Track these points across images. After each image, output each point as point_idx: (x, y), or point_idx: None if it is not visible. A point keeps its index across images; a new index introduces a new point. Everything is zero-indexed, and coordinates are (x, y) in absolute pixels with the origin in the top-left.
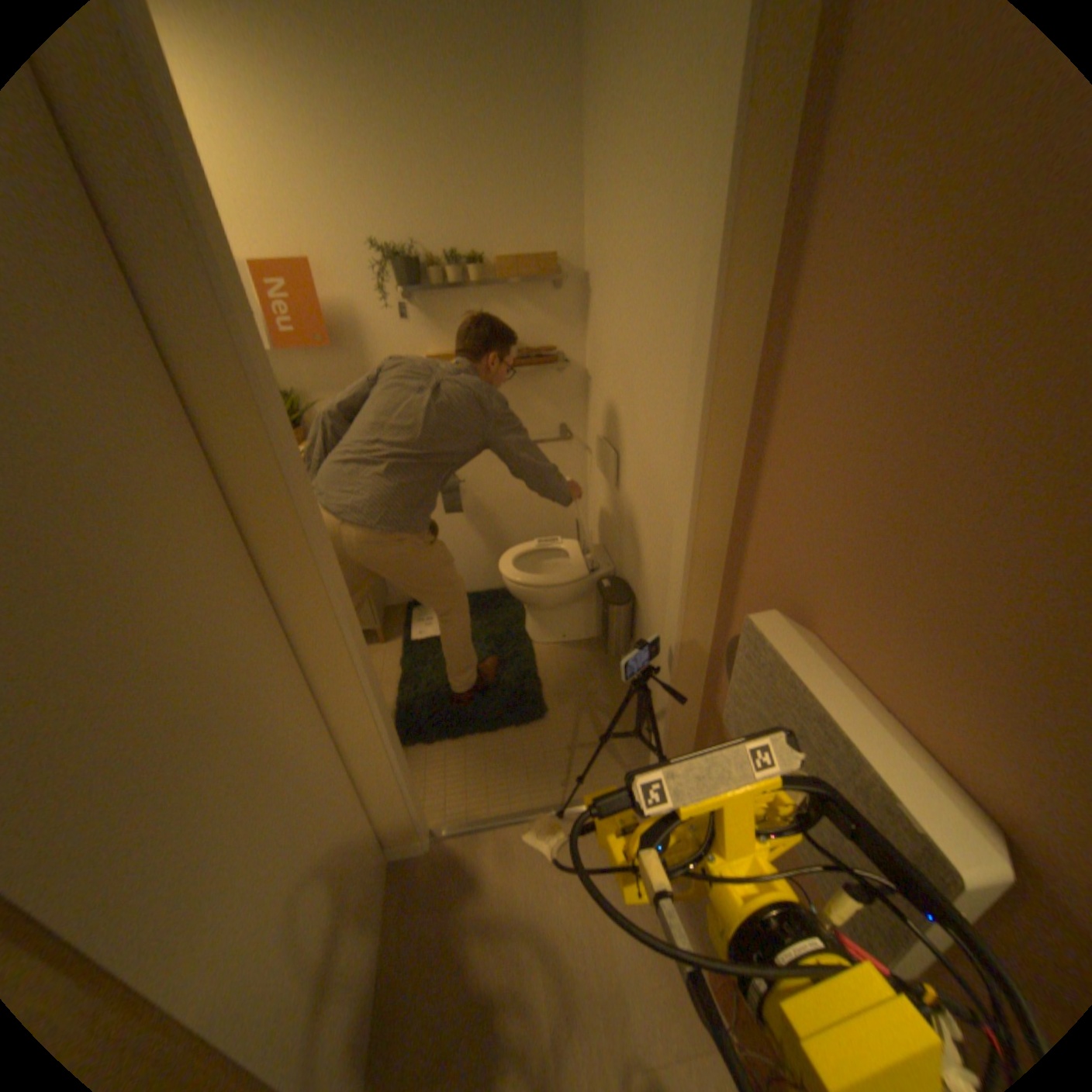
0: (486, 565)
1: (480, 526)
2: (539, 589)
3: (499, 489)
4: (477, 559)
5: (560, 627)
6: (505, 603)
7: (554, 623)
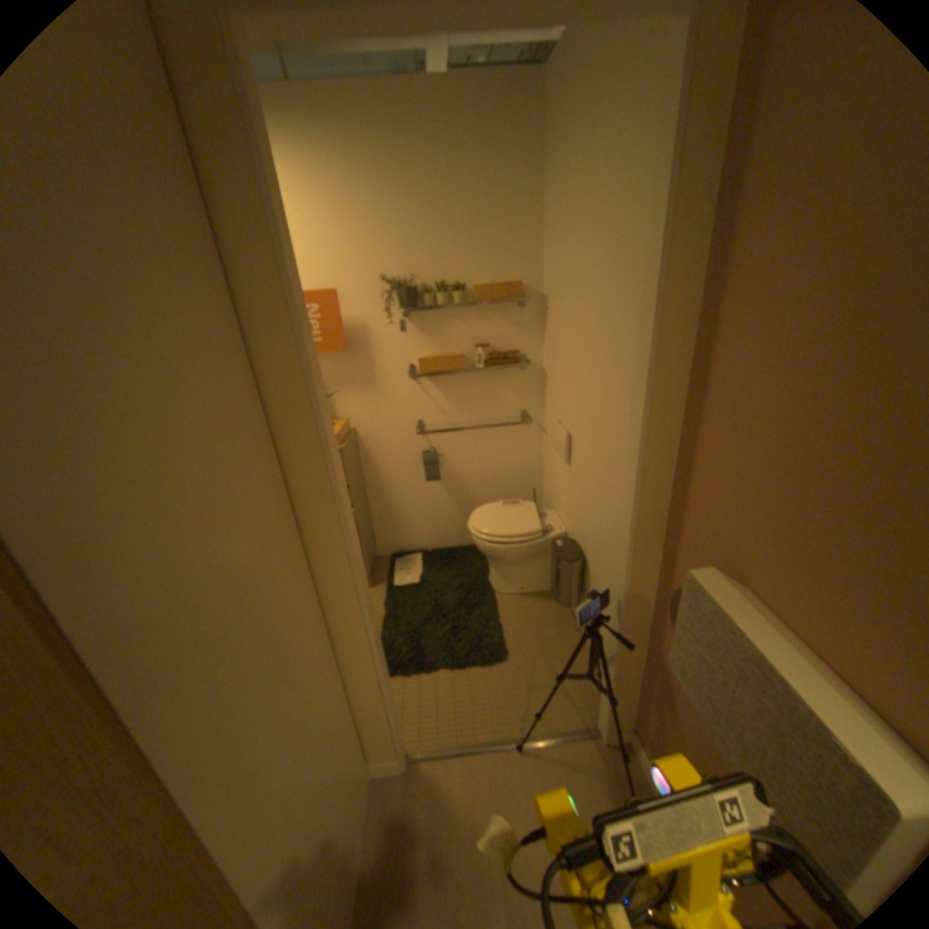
0: (456, 525)
1: (453, 492)
2: (502, 546)
3: (470, 462)
4: (450, 519)
5: (519, 580)
6: (472, 557)
7: (513, 576)
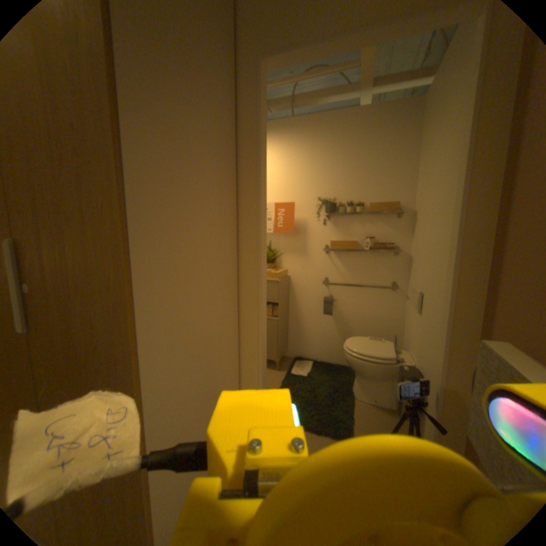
0: (339, 349)
1: (340, 325)
2: (364, 360)
3: (354, 308)
4: (335, 343)
5: (375, 393)
6: (345, 372)
7: (371, 389)
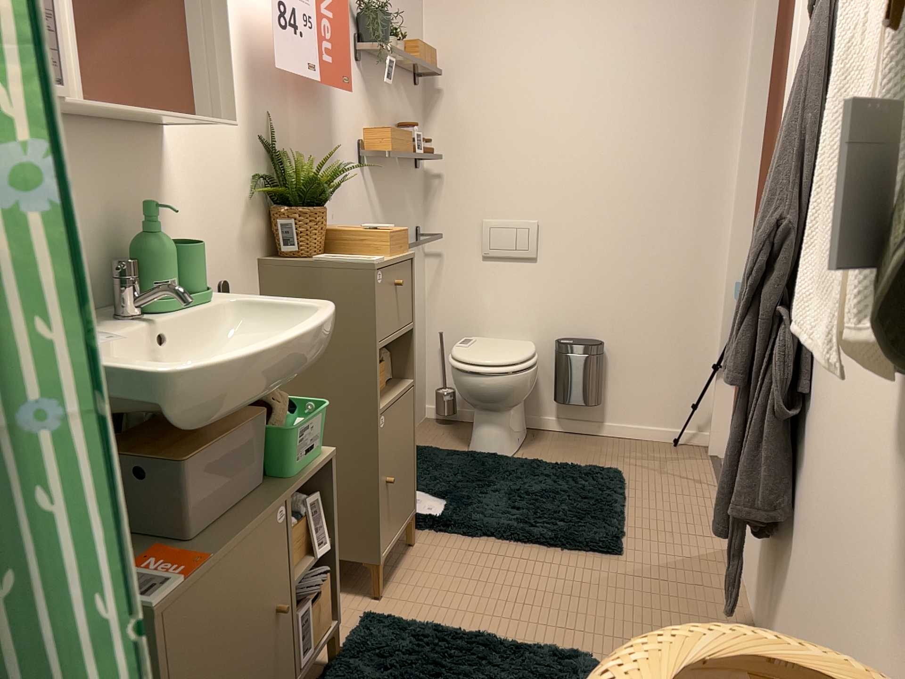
0: None
1: None
2: (531, 368)
3: None
4: None
5: (516, 428)
6: (429, 453)
7: (514, 425)
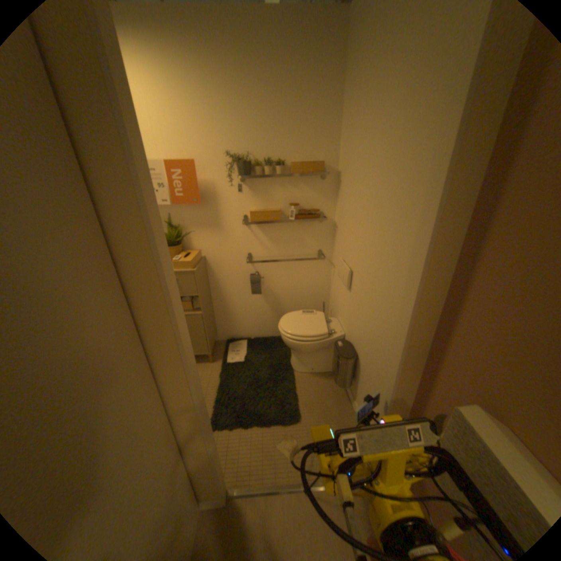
0: (271, 323)
1: (270, 301)
2: (301, 342)
3: (282, 282)
4: (266, 319)
5: (310, 364)
6: (280, 345)
7: (307, 361)
